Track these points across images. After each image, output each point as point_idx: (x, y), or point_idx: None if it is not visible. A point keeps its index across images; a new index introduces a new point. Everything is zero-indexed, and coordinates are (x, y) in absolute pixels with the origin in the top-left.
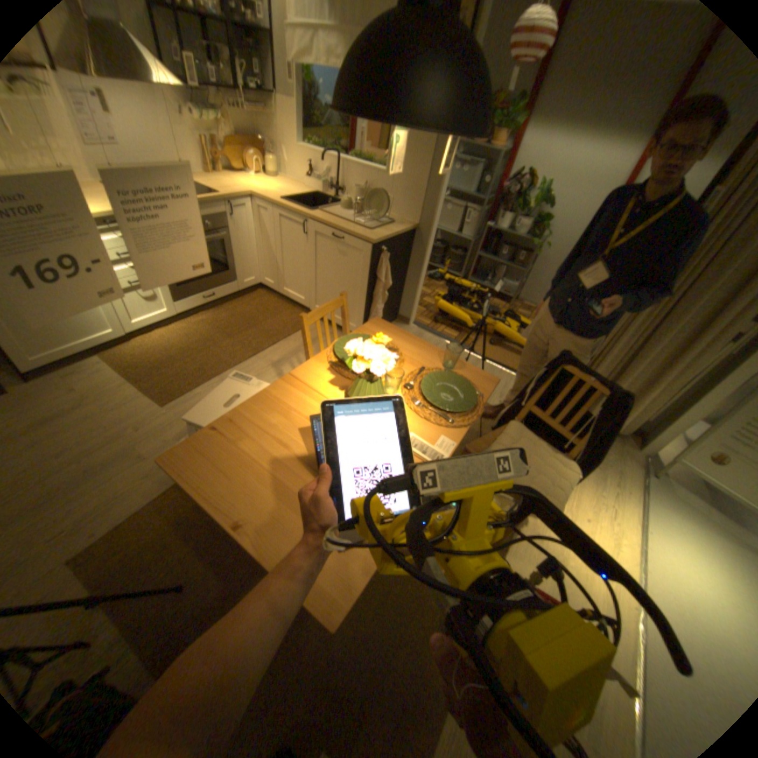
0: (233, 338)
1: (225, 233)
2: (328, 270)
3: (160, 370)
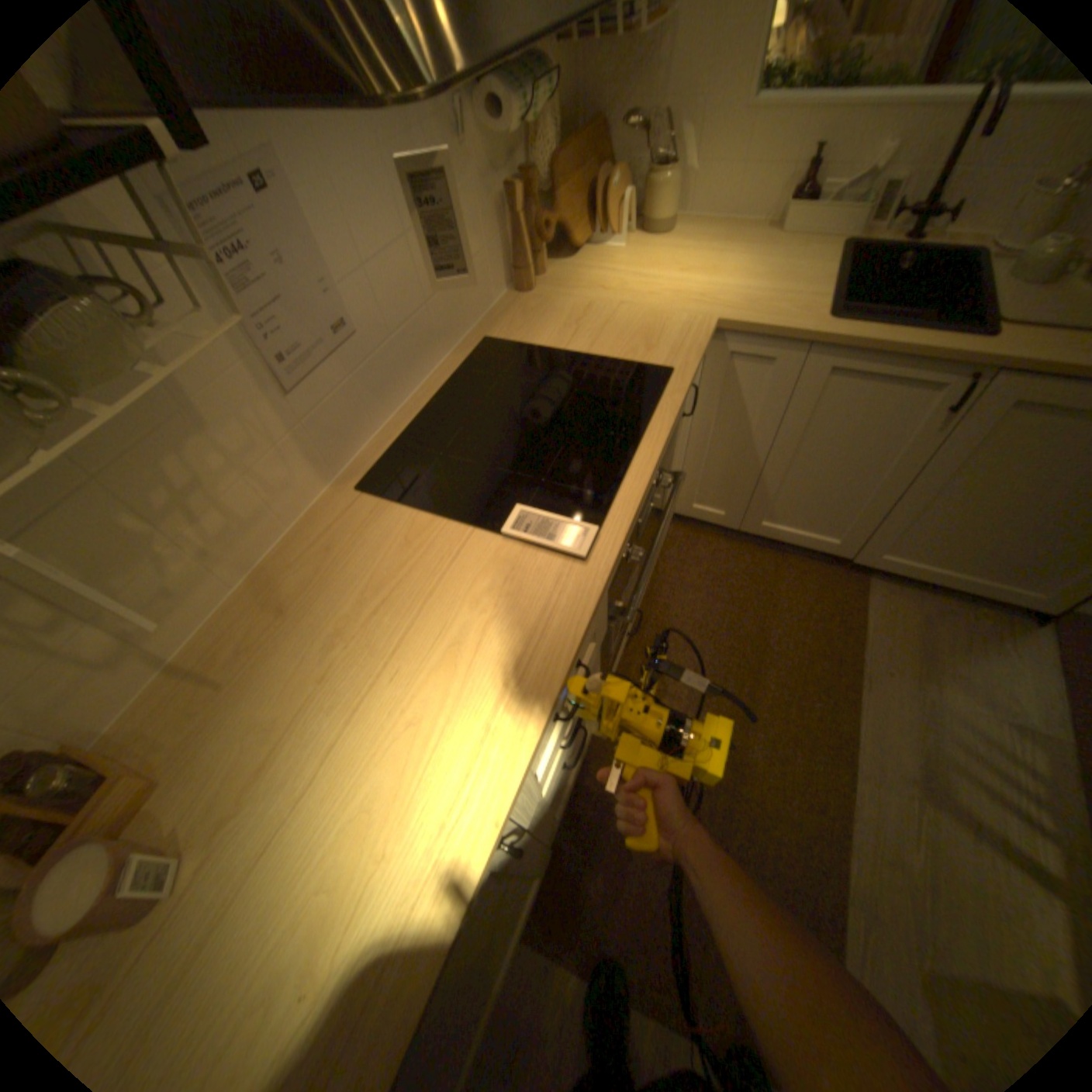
0: (754, 730)
1: (670, 473)
2: (997, 490)
3: (703, 946)
